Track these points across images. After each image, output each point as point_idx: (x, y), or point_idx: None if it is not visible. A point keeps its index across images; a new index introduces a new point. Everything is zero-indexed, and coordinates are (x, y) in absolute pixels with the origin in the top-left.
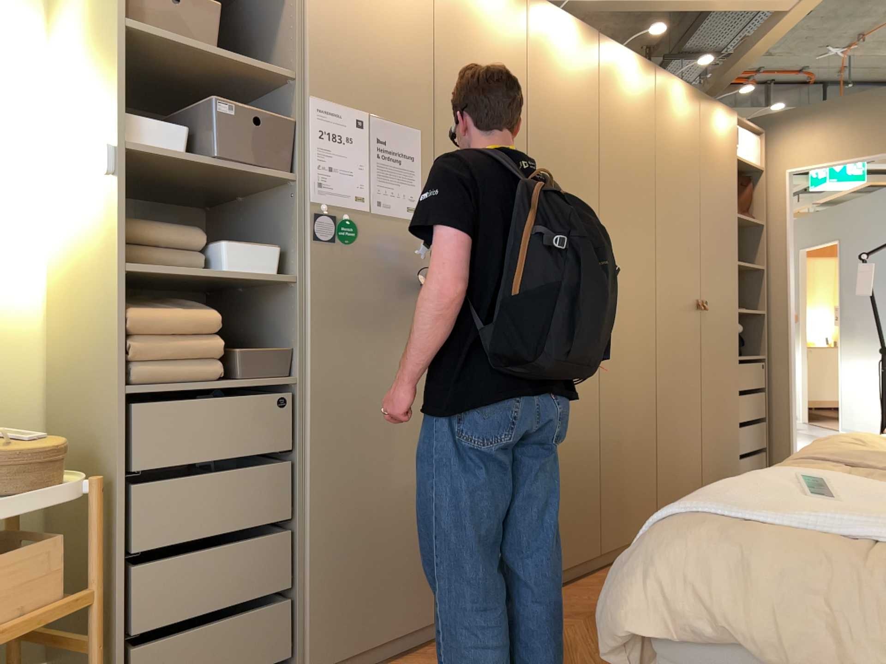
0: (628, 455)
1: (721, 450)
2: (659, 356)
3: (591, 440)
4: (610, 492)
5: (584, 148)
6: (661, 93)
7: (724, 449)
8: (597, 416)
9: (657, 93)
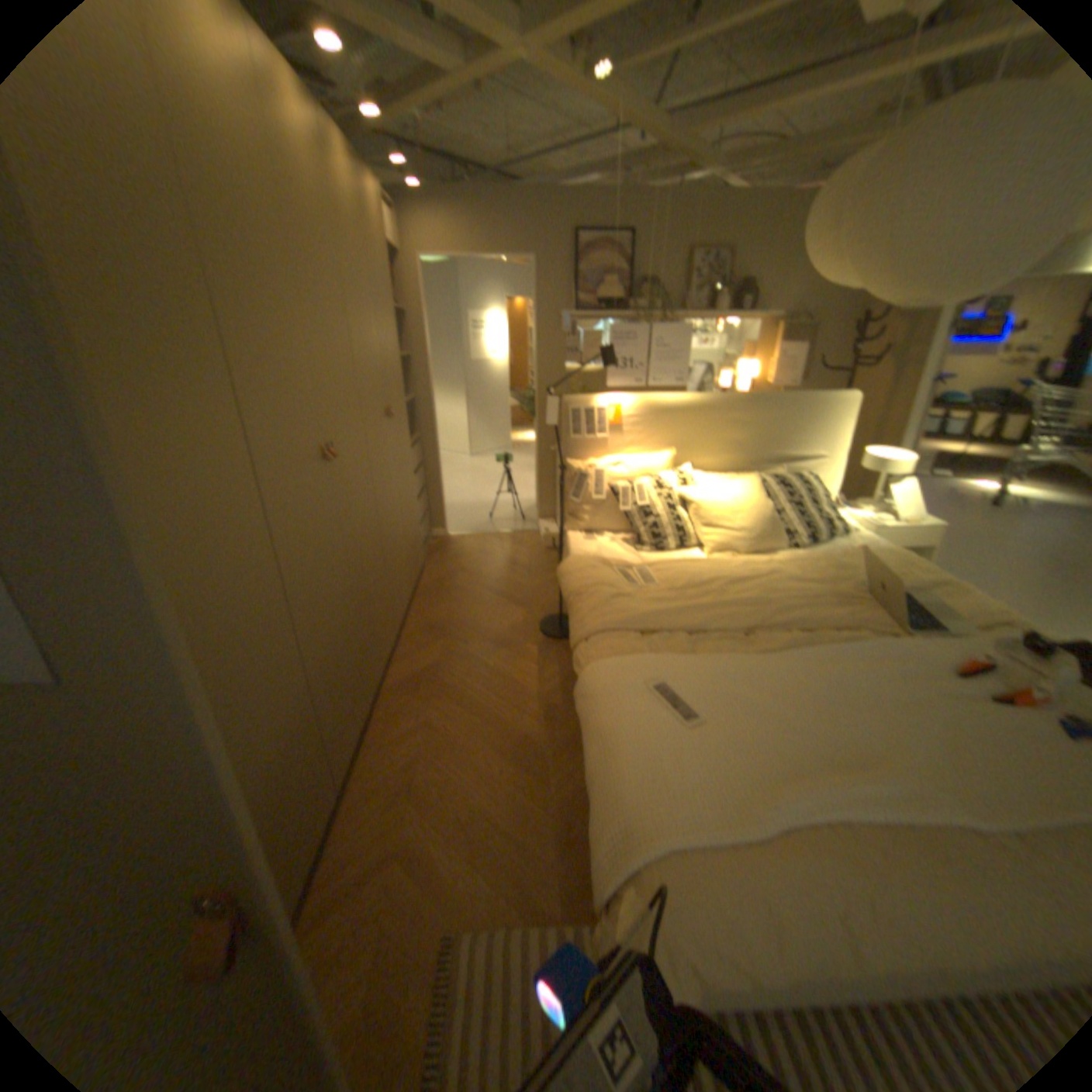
0: (370, 595)
1: (411, 534)
2: (372, 483)
3: (347, 611)
4: (366, 641)
5: (266, 239)
6: (323, 147)
7: (413, 531)
8: (346, 583)
9: (319, 146)
